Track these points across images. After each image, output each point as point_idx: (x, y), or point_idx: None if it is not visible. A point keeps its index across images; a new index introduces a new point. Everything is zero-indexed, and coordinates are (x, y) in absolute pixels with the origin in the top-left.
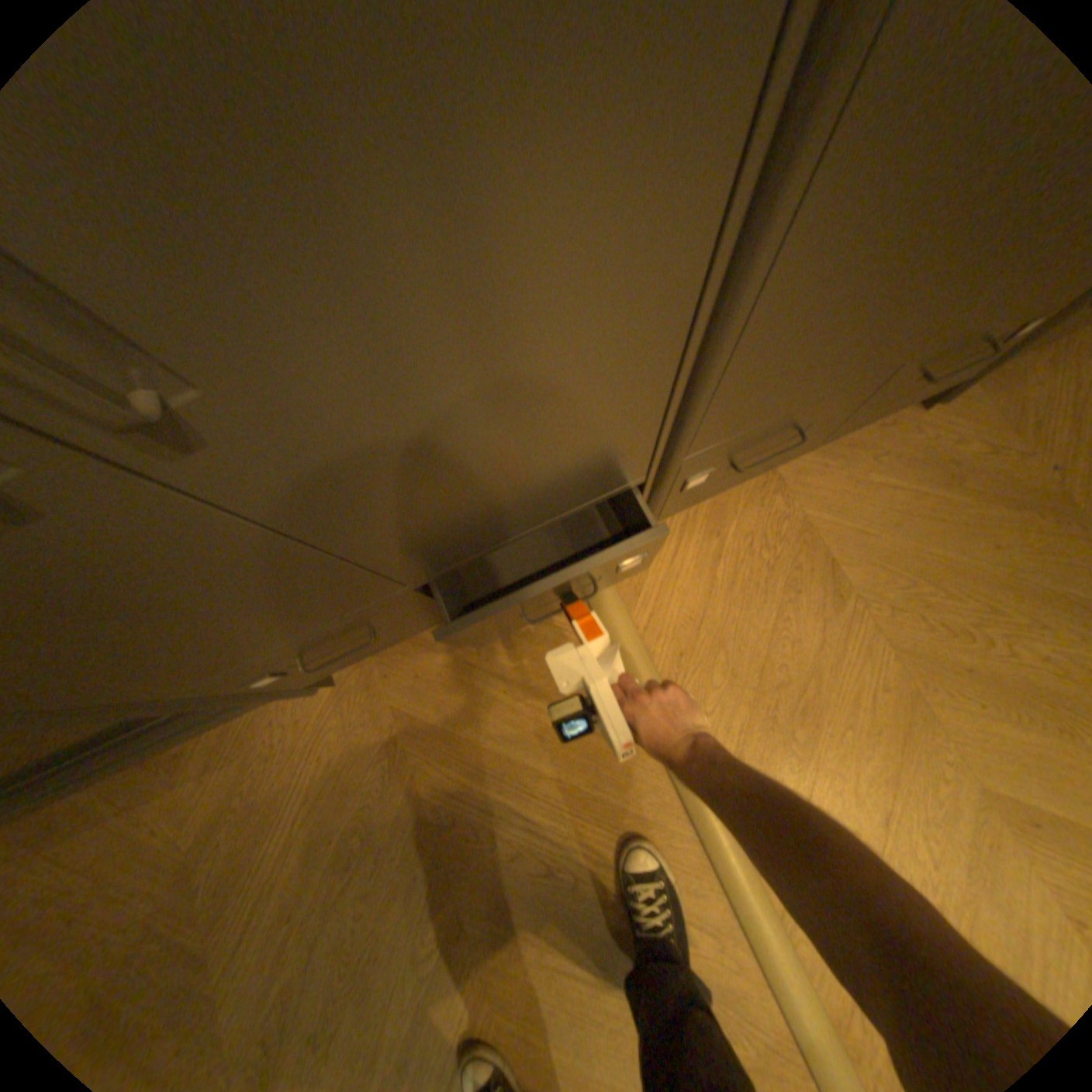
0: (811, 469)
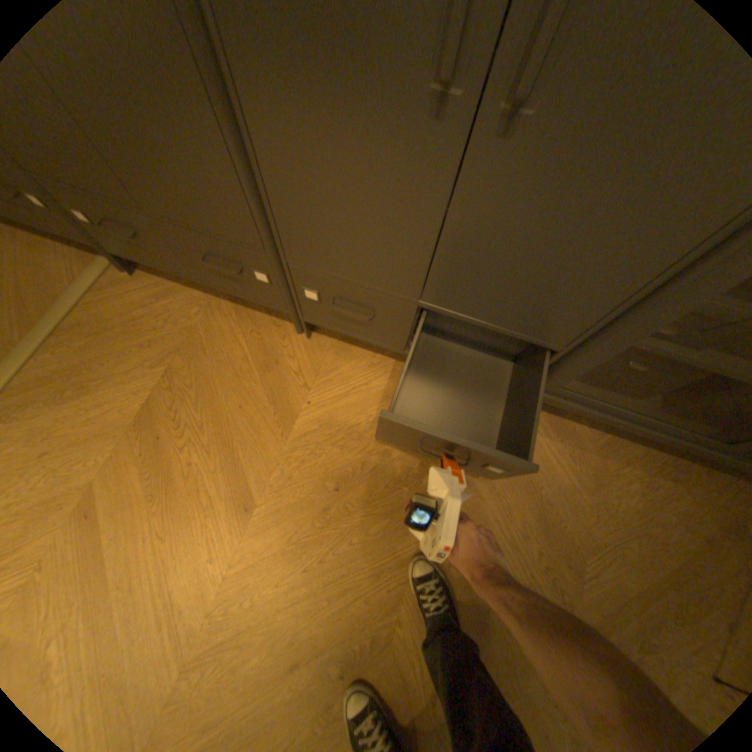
0: (223, 311)
